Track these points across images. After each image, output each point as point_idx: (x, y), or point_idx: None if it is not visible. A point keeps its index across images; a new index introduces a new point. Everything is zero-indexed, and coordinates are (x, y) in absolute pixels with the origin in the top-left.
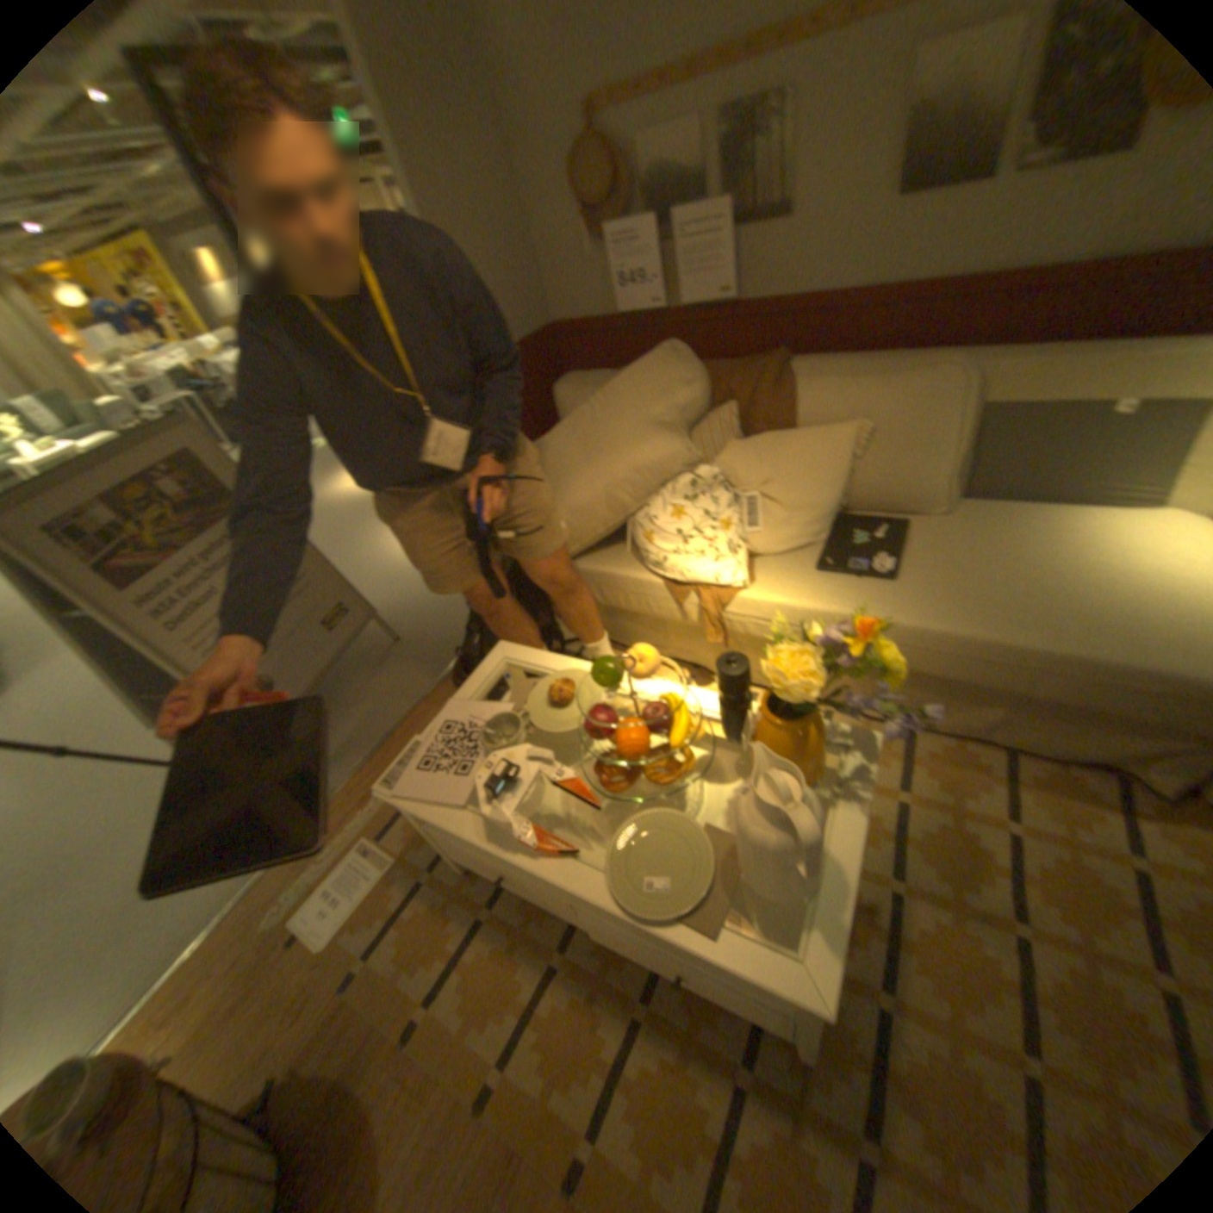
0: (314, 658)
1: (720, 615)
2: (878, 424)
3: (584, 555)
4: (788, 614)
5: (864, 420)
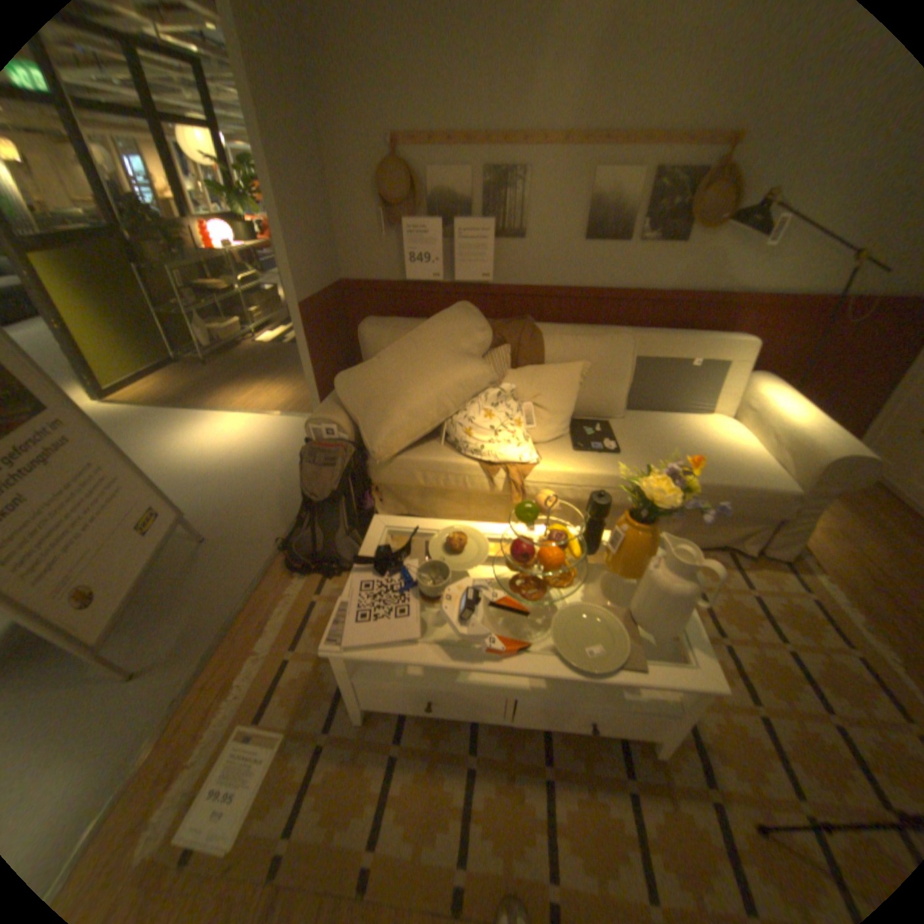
0: (132, 562)
1: (521, 483)
2: (592, 364)
3: (409, 449)
4: (568, 478)
5: (584, 362)
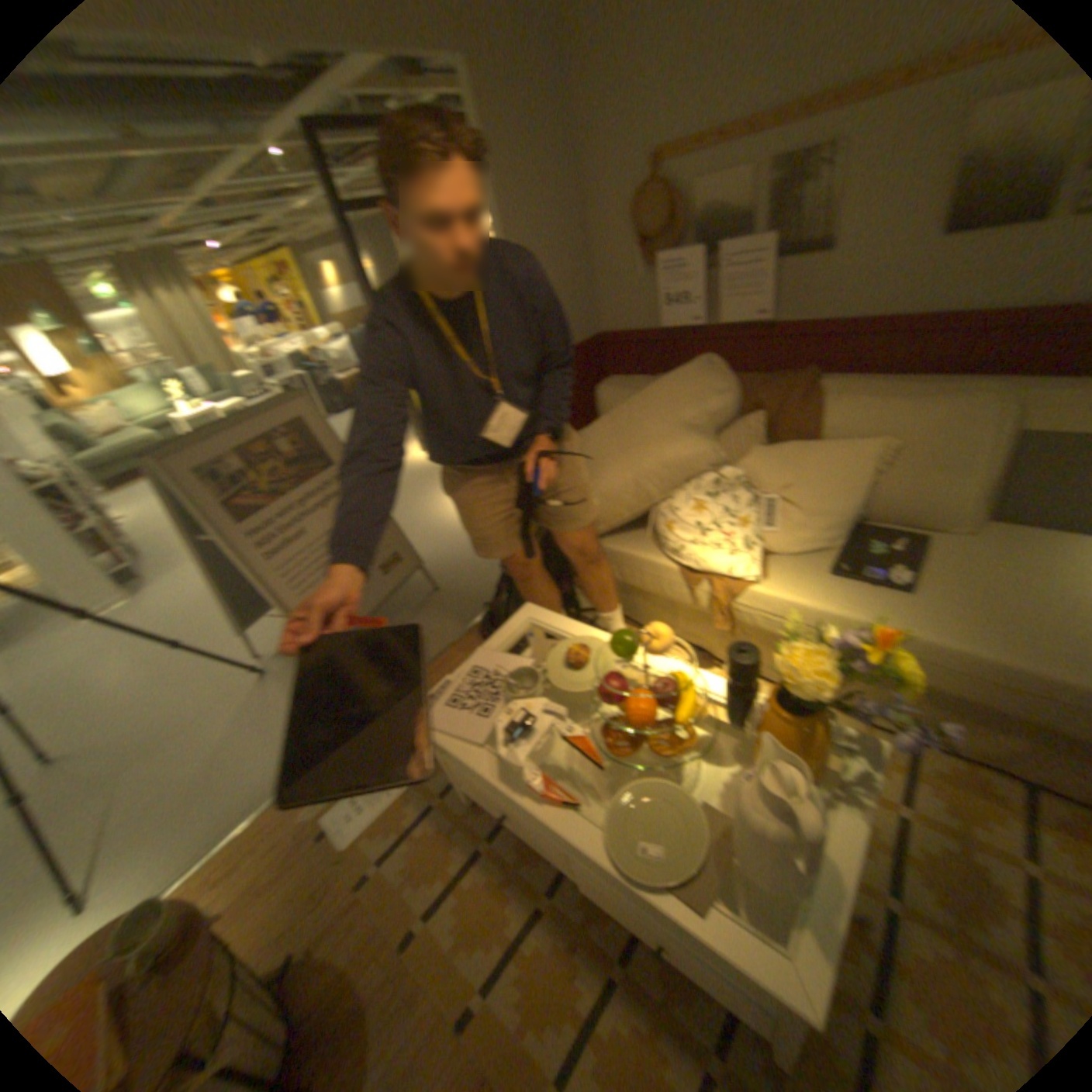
0: (369, 596)
1: (730, 605)
2: (906, 443)
3: (608, 535)
4: (798, 613)
5: (891, 438)
